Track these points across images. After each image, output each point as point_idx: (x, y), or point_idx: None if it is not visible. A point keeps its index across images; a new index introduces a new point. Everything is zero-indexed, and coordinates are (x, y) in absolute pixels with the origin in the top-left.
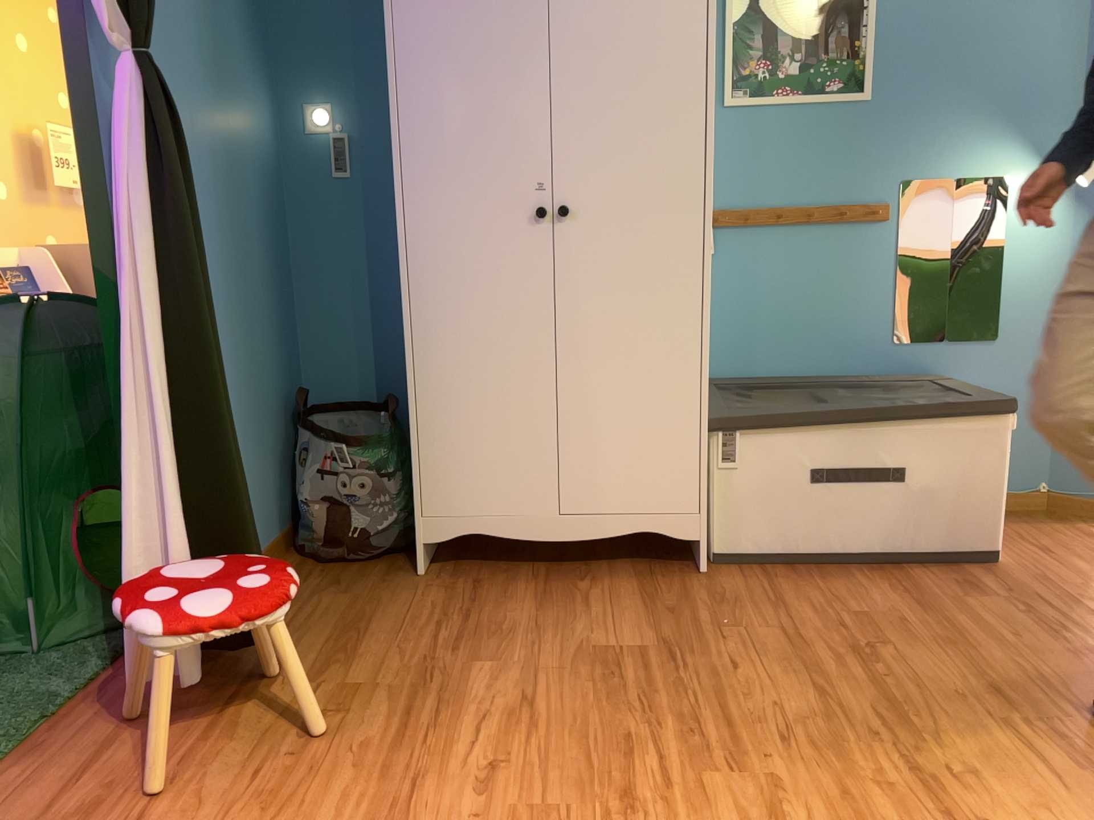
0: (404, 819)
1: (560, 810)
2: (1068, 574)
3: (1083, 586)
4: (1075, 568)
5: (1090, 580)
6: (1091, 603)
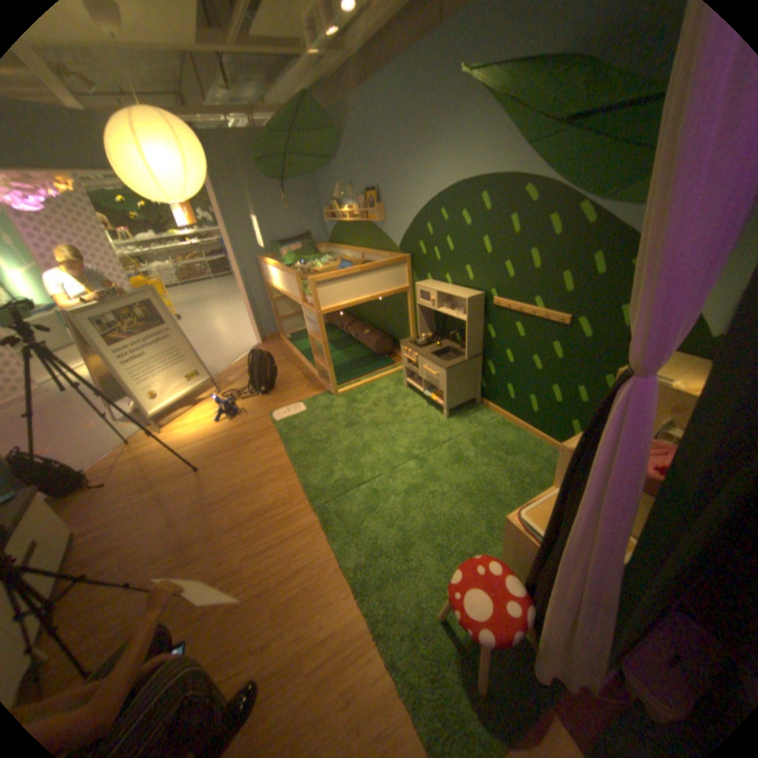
0: (286, 662)
1: (268, 611)
2: (92, 514)
3: (104, 509)
4: (88, 513)
5: (100, 508)
6: (121, 506)
